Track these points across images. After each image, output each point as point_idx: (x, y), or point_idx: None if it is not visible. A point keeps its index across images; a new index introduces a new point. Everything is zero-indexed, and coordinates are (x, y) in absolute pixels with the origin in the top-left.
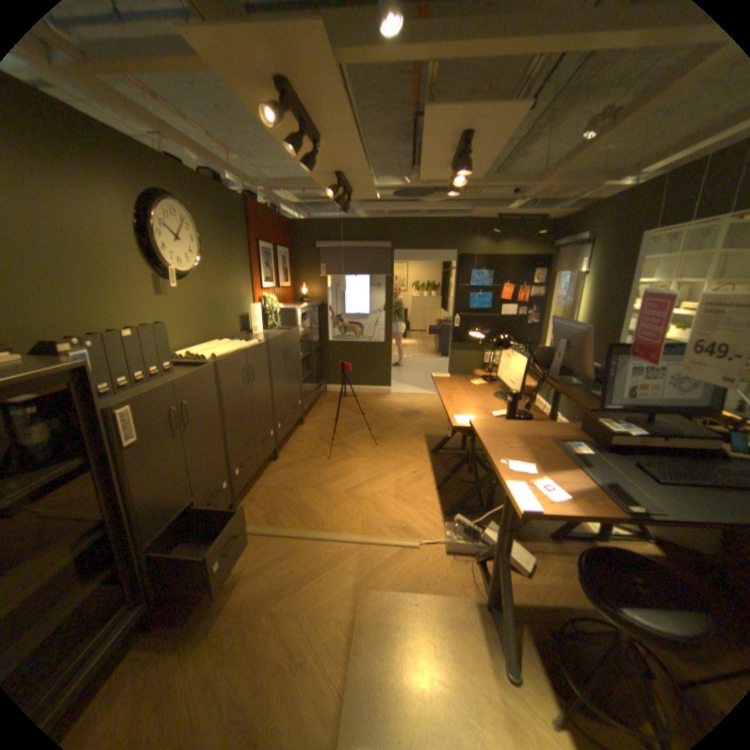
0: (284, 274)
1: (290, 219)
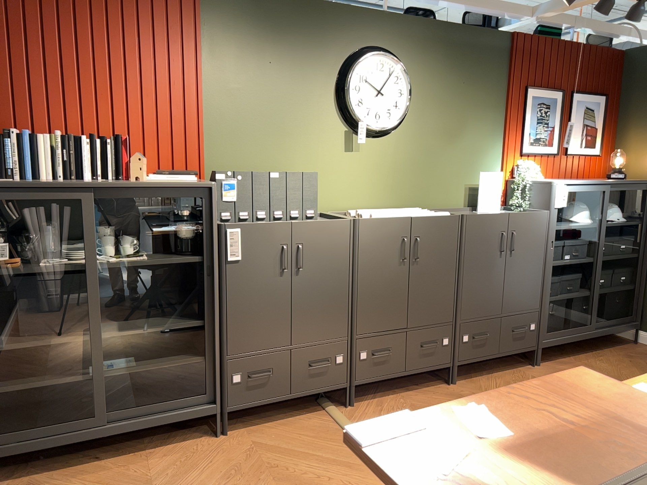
0: (586, 136)
1: (622, 52)
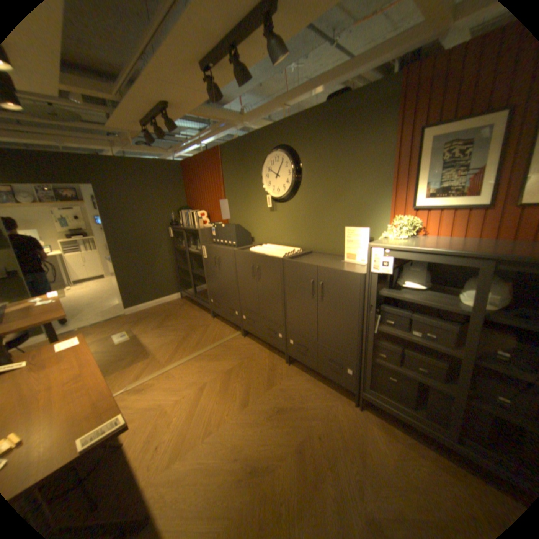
0: None
1: None
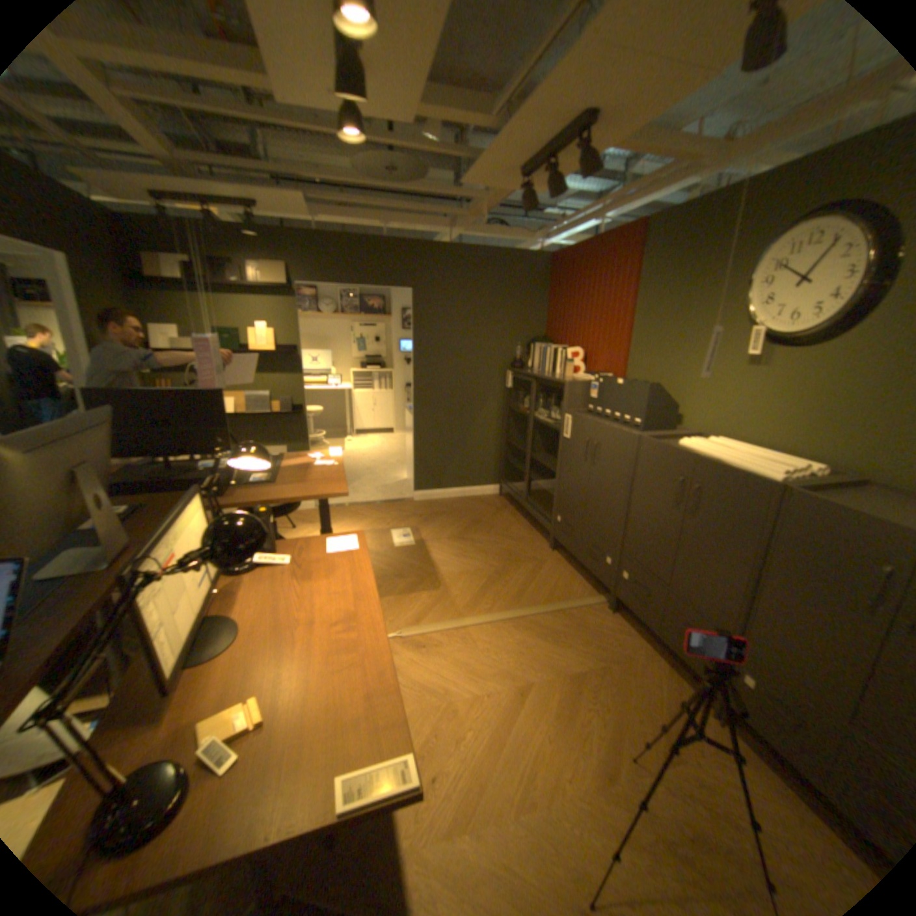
0: None
1: None
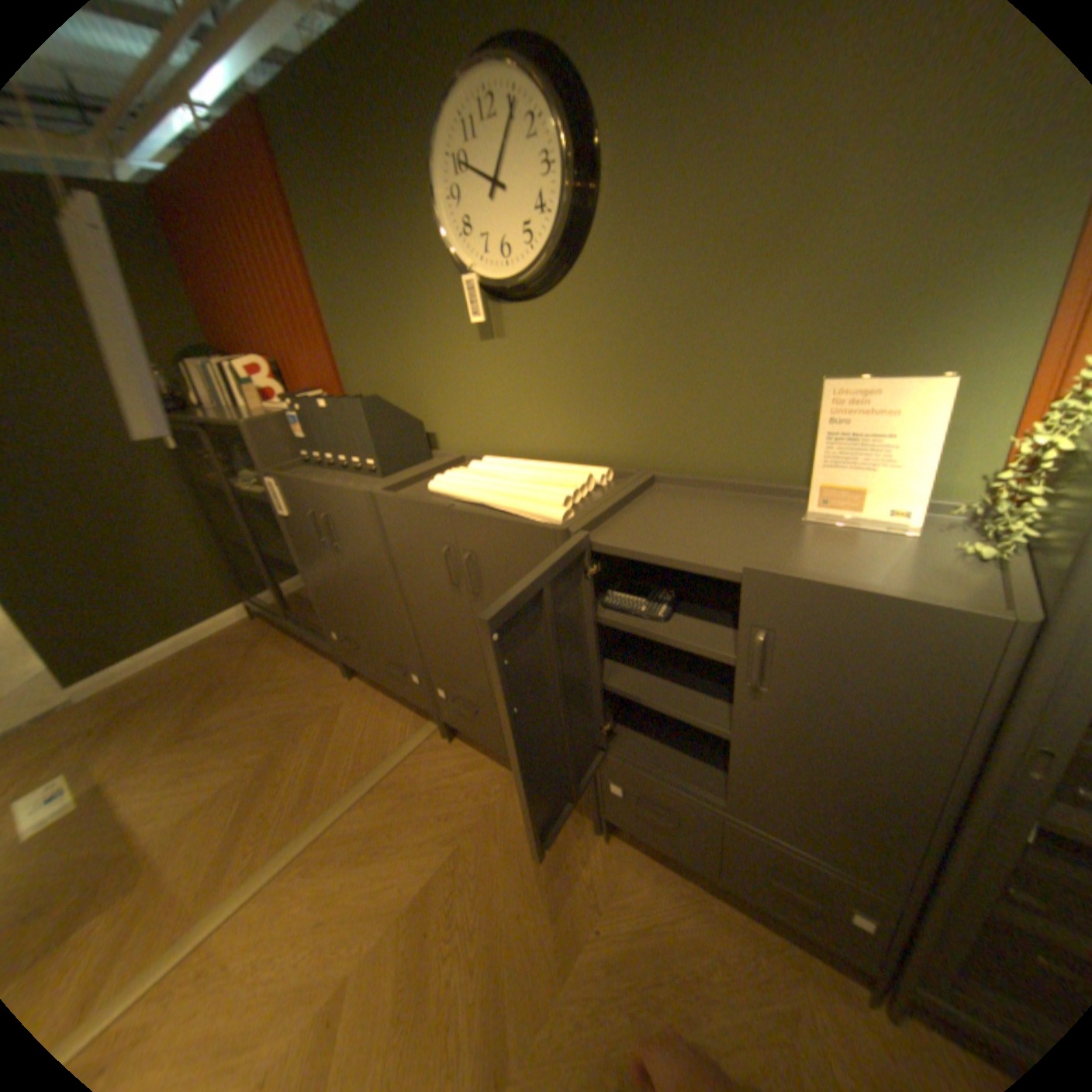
0: None
1: None
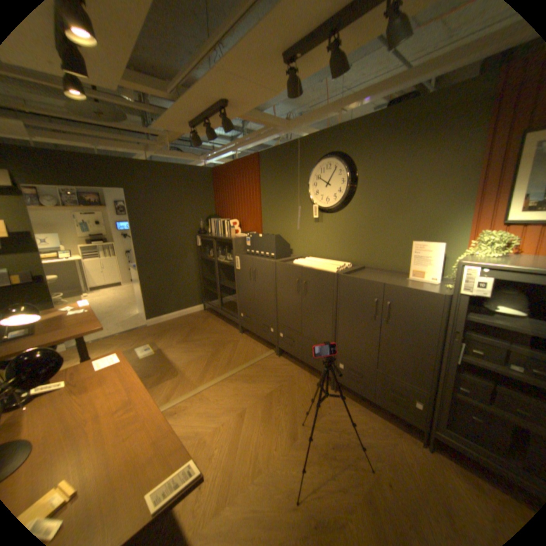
0: None
1: None
